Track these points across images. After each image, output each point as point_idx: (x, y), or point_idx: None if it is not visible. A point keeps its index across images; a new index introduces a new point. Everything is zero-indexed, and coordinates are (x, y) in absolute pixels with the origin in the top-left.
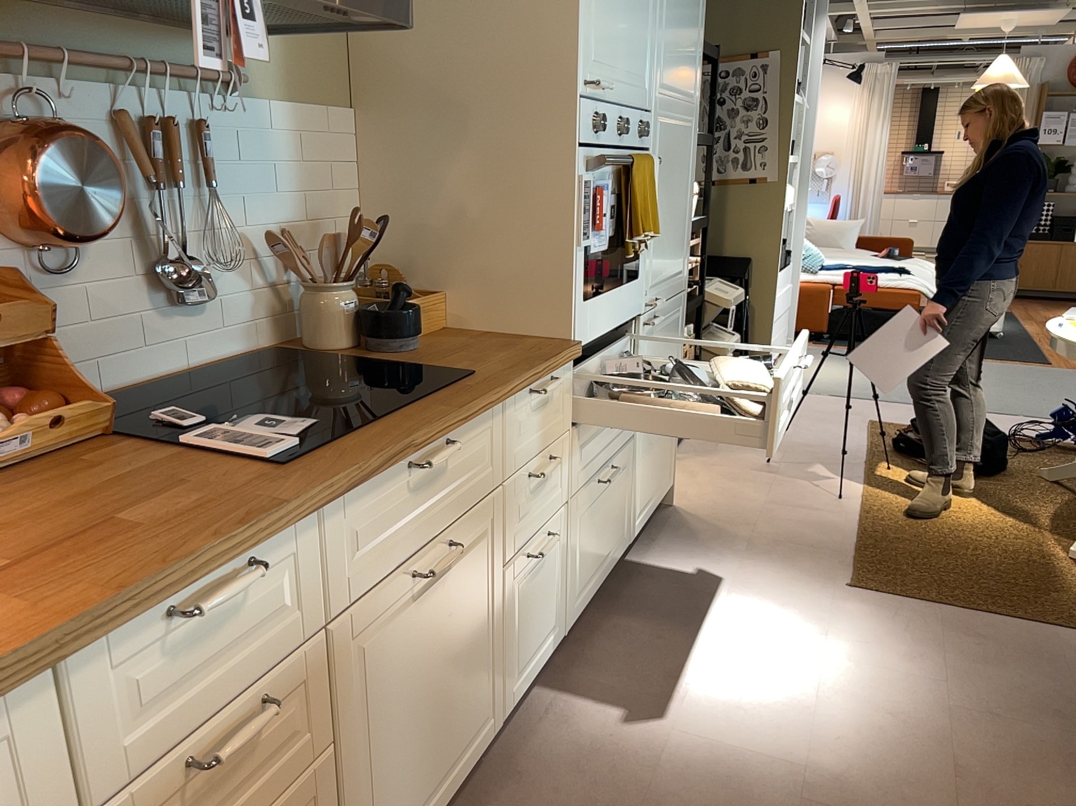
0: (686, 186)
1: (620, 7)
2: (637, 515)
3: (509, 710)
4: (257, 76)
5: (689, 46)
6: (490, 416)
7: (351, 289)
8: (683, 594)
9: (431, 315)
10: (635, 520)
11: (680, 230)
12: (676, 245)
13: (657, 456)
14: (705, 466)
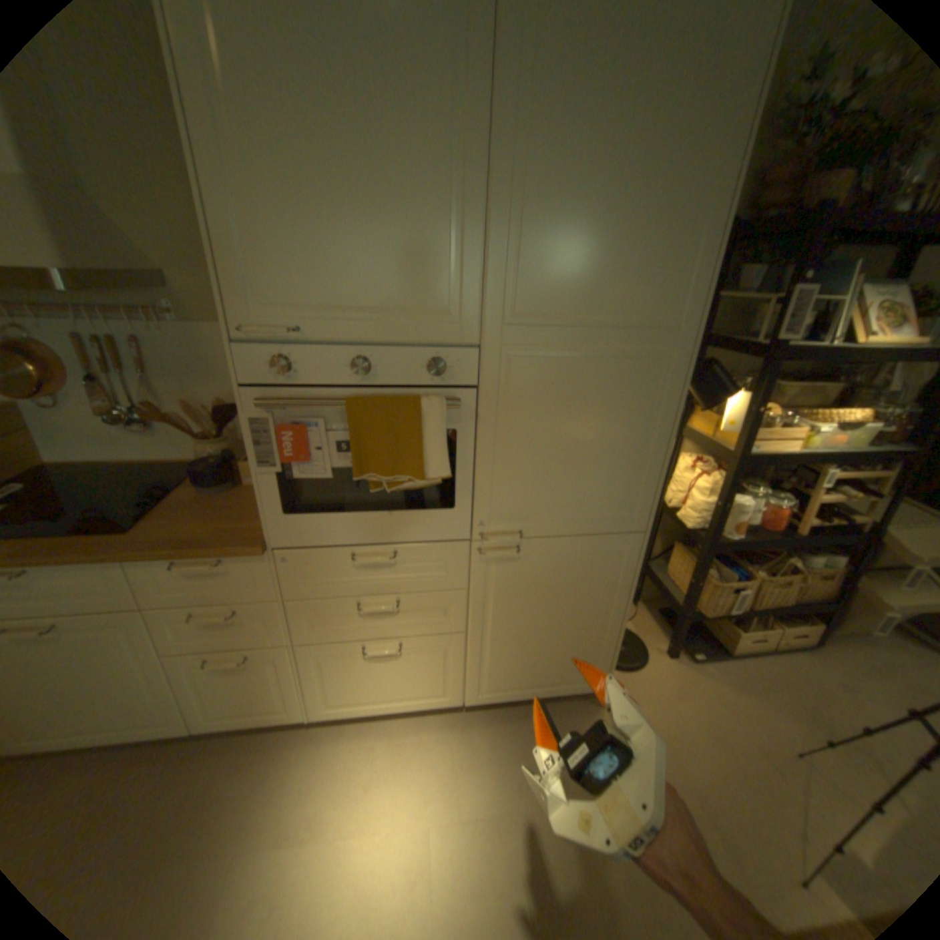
0: (638, 426)
1: (331, 234)
2: (482, 691)
3: (205, 732)
4: (189, 306)
5: (637, 250)
6: (98, 567)
7: (210, 445)
8: (446, 781)
9: None
10: (472, 693)
11: (610, 472)
12: (593, 487)
13: (536, 661)
14: (711, 701)
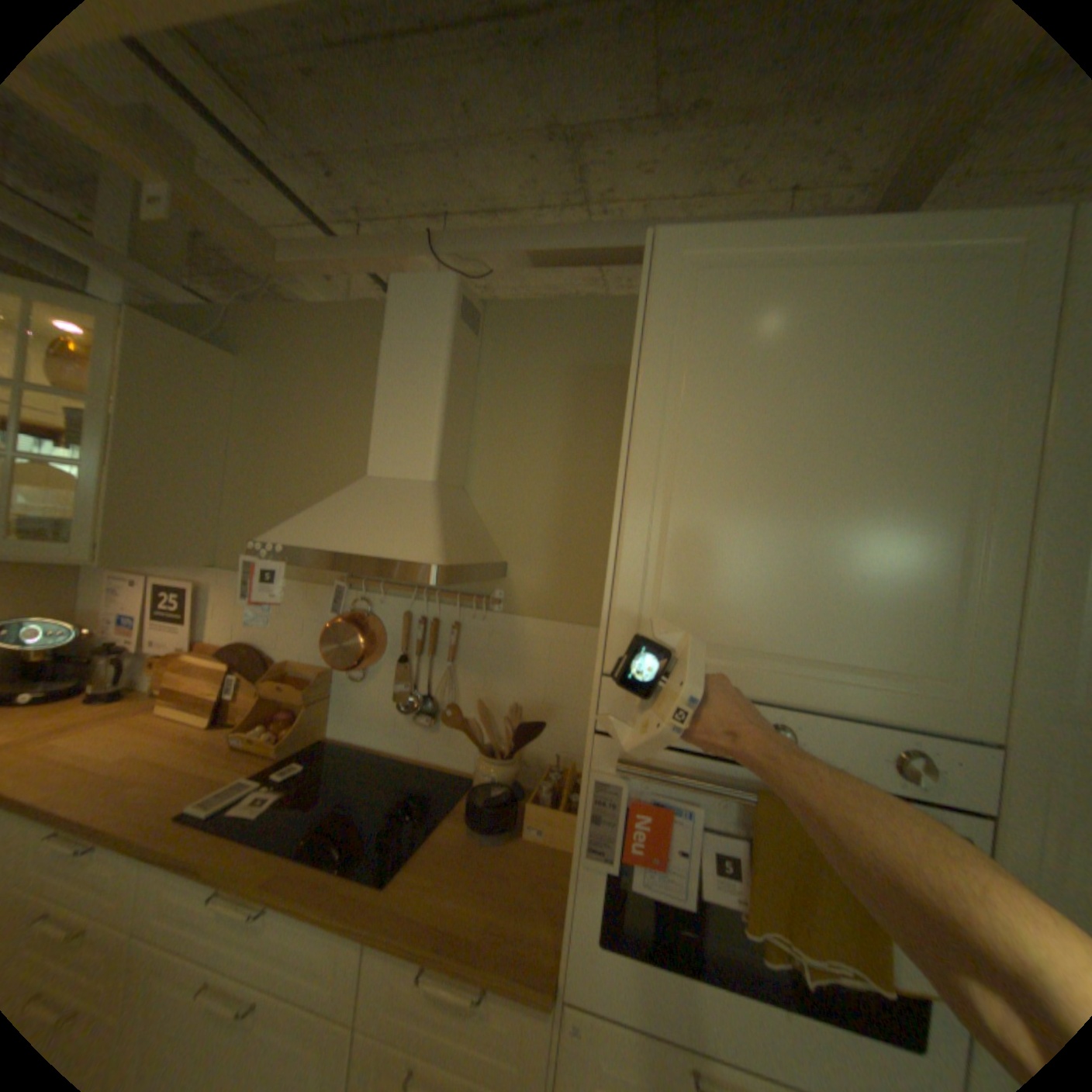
0: None
1: (773, 561)
2: None
3: None
4: (520, 599)
5: None
6: (337, 938)
7: (498, 767)
8: None
9: (565, 835)
10: None
11: None
12: None
13: None
14: None
